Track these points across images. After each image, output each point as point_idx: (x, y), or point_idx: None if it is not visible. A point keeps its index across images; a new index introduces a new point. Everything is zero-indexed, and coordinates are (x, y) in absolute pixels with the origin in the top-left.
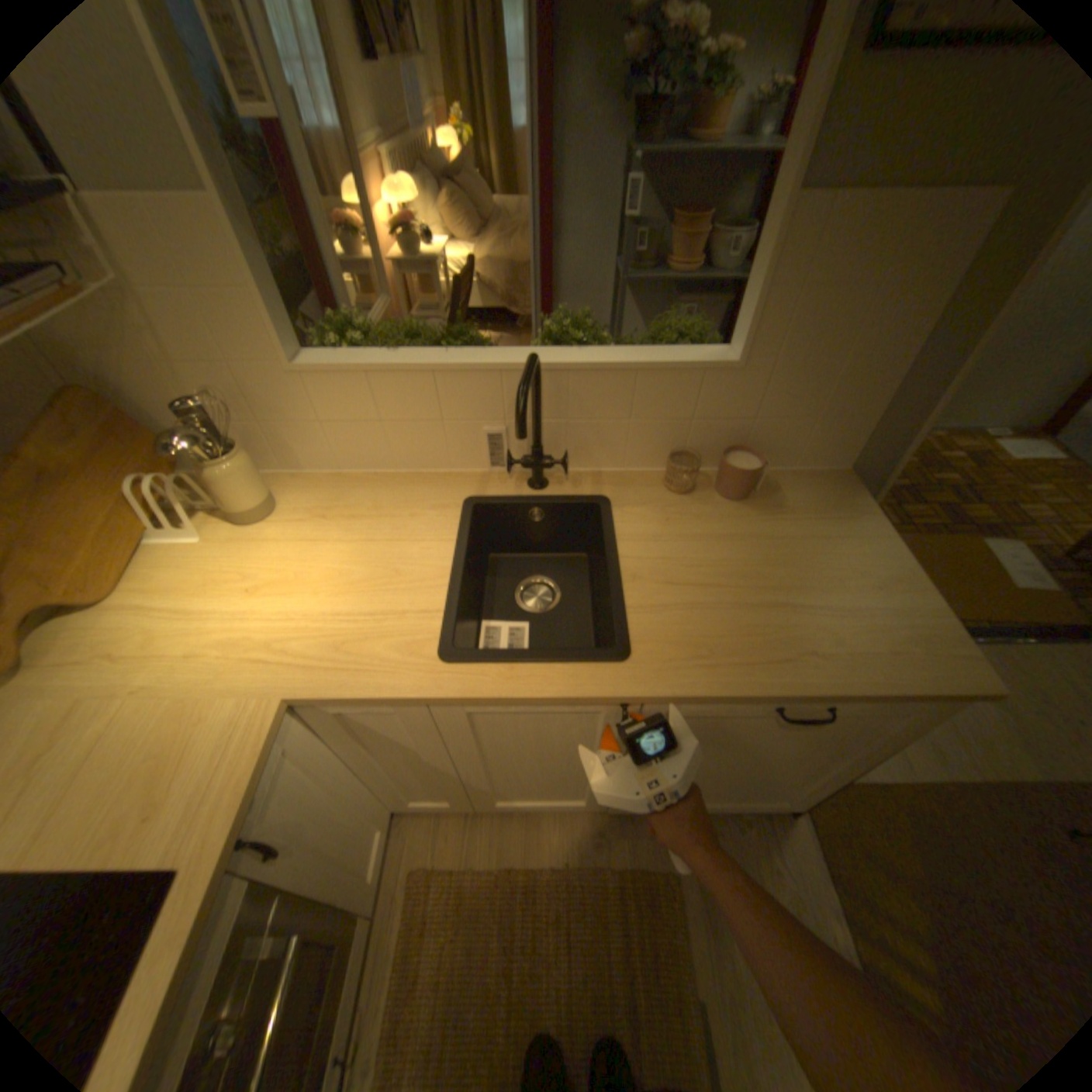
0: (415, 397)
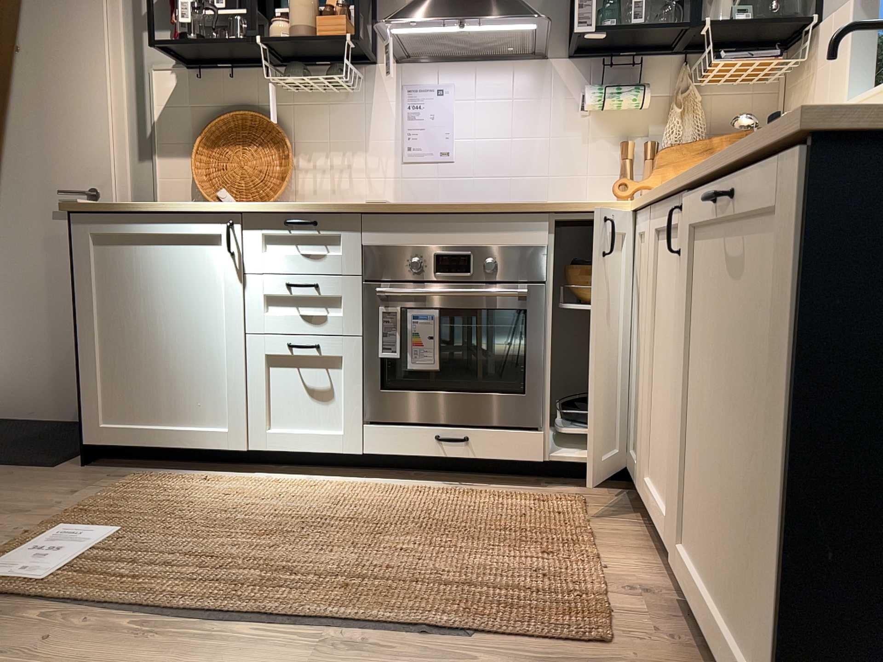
0: None
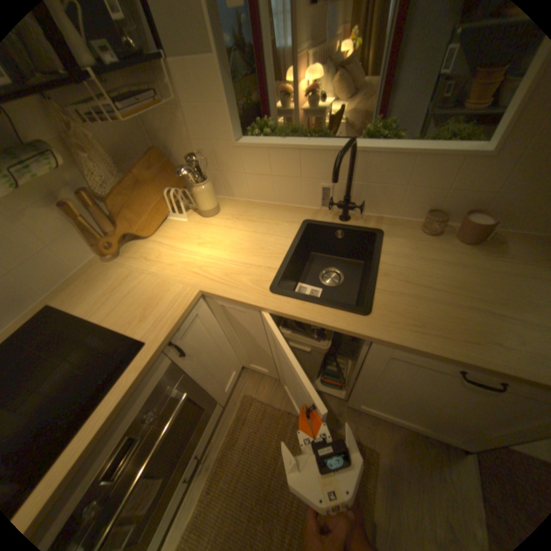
0: (289, 163)
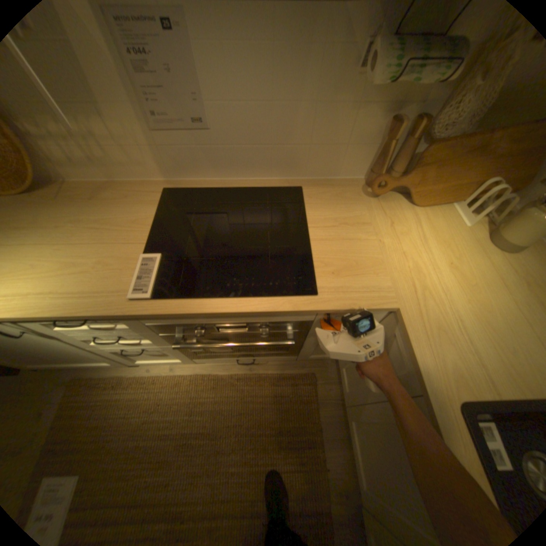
0: None
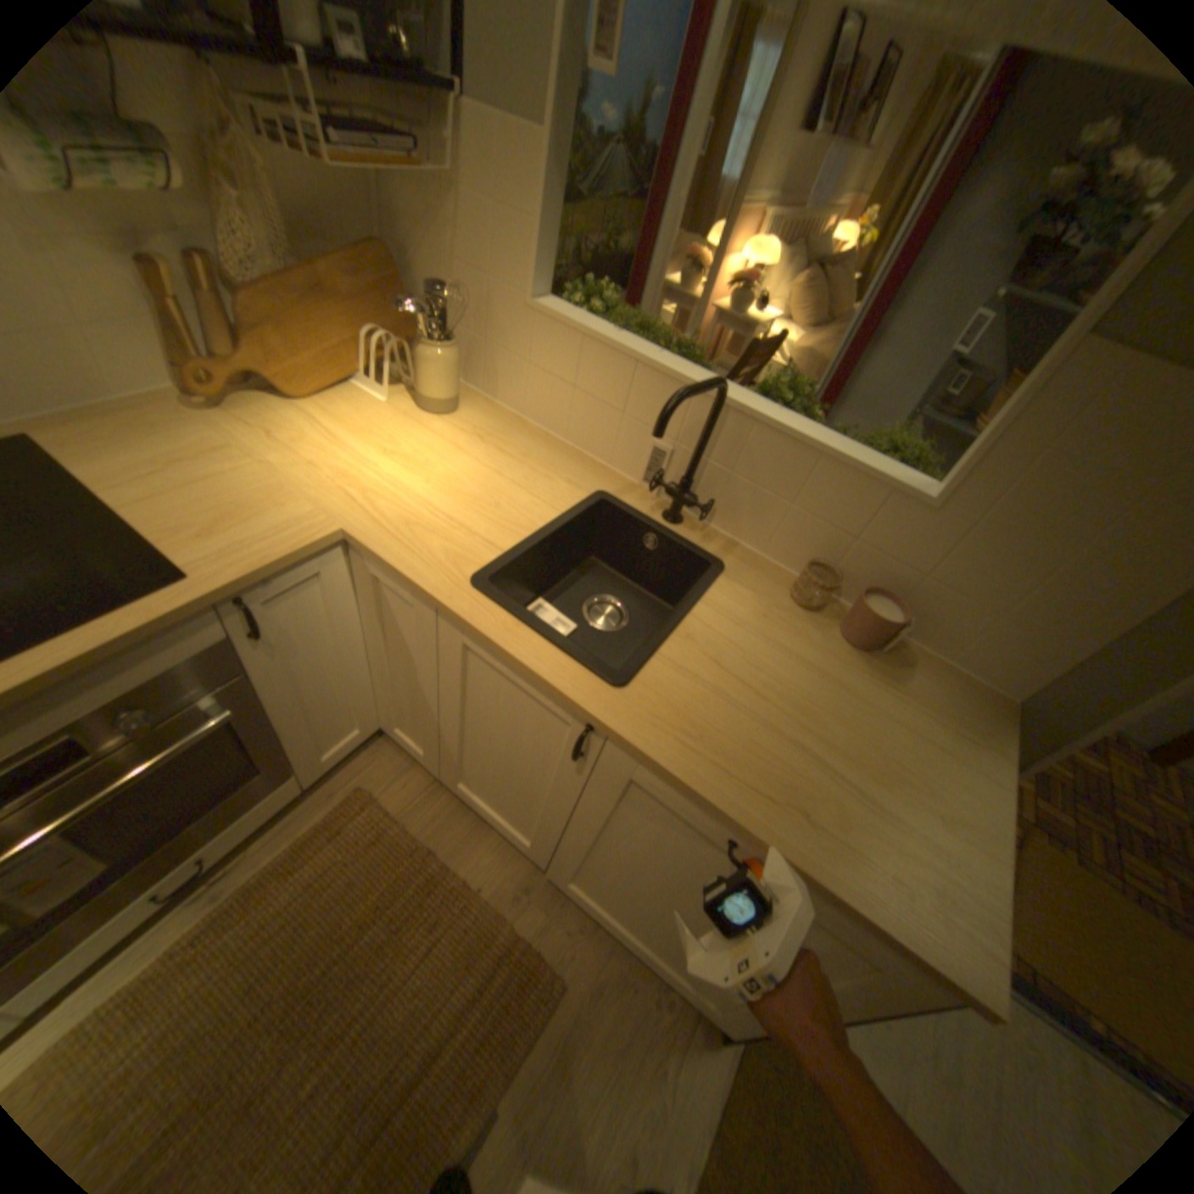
0: (614, 381)
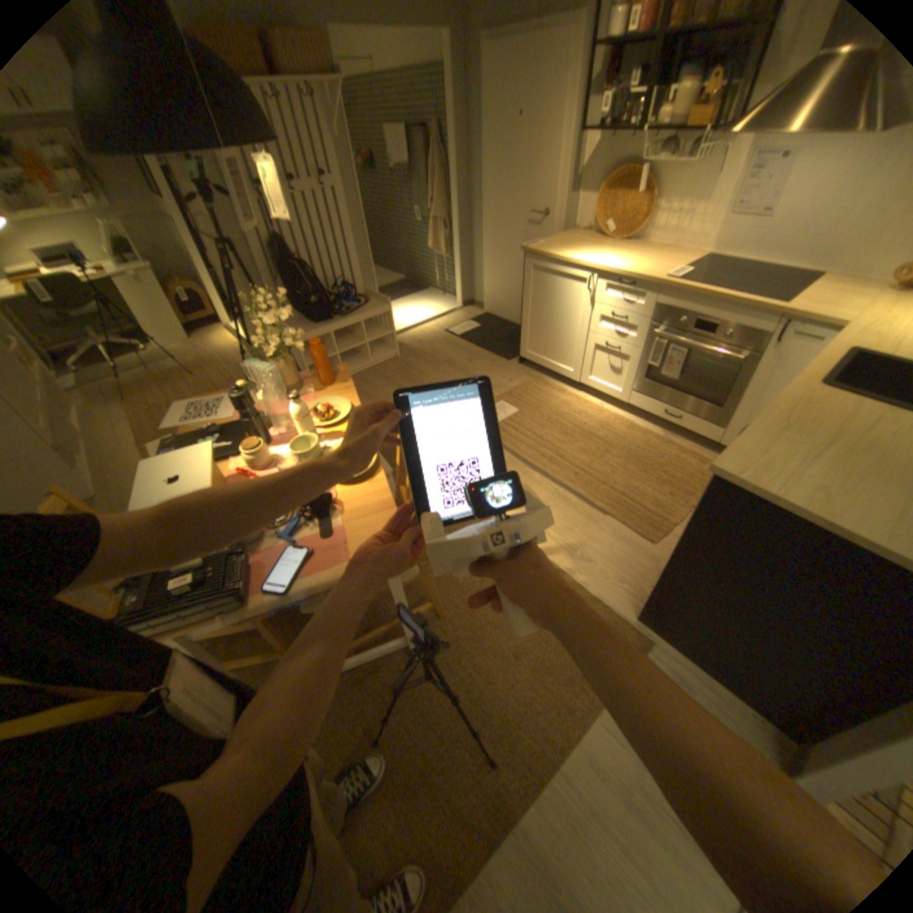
0: None
